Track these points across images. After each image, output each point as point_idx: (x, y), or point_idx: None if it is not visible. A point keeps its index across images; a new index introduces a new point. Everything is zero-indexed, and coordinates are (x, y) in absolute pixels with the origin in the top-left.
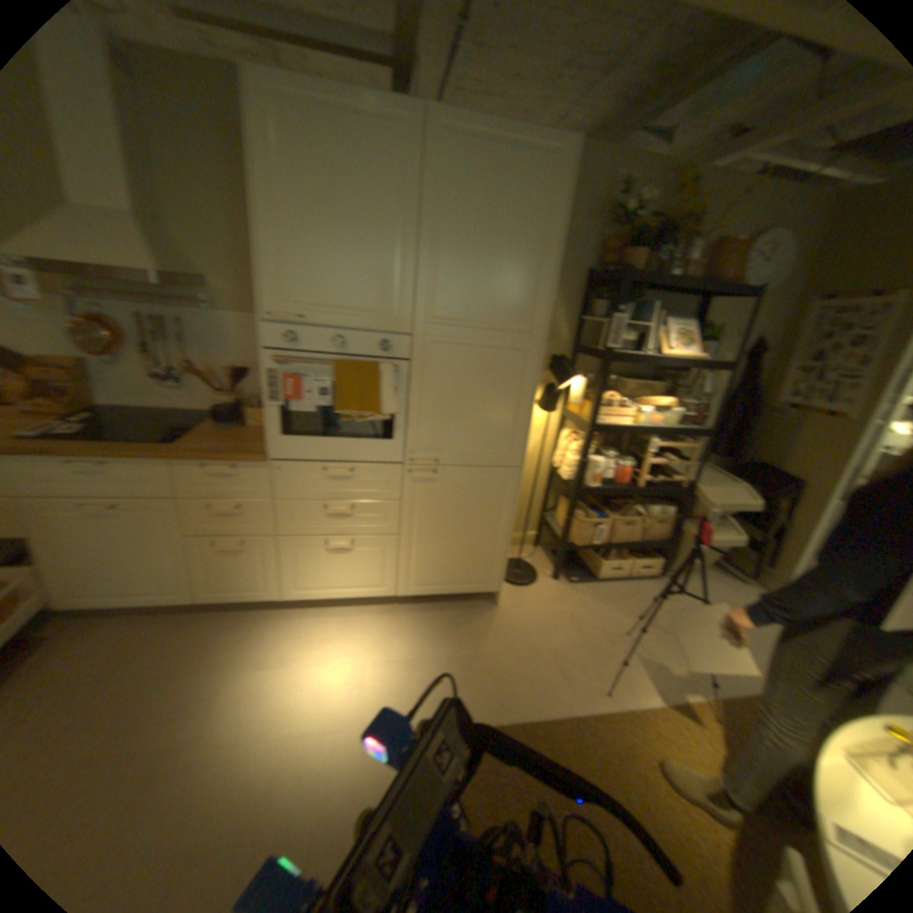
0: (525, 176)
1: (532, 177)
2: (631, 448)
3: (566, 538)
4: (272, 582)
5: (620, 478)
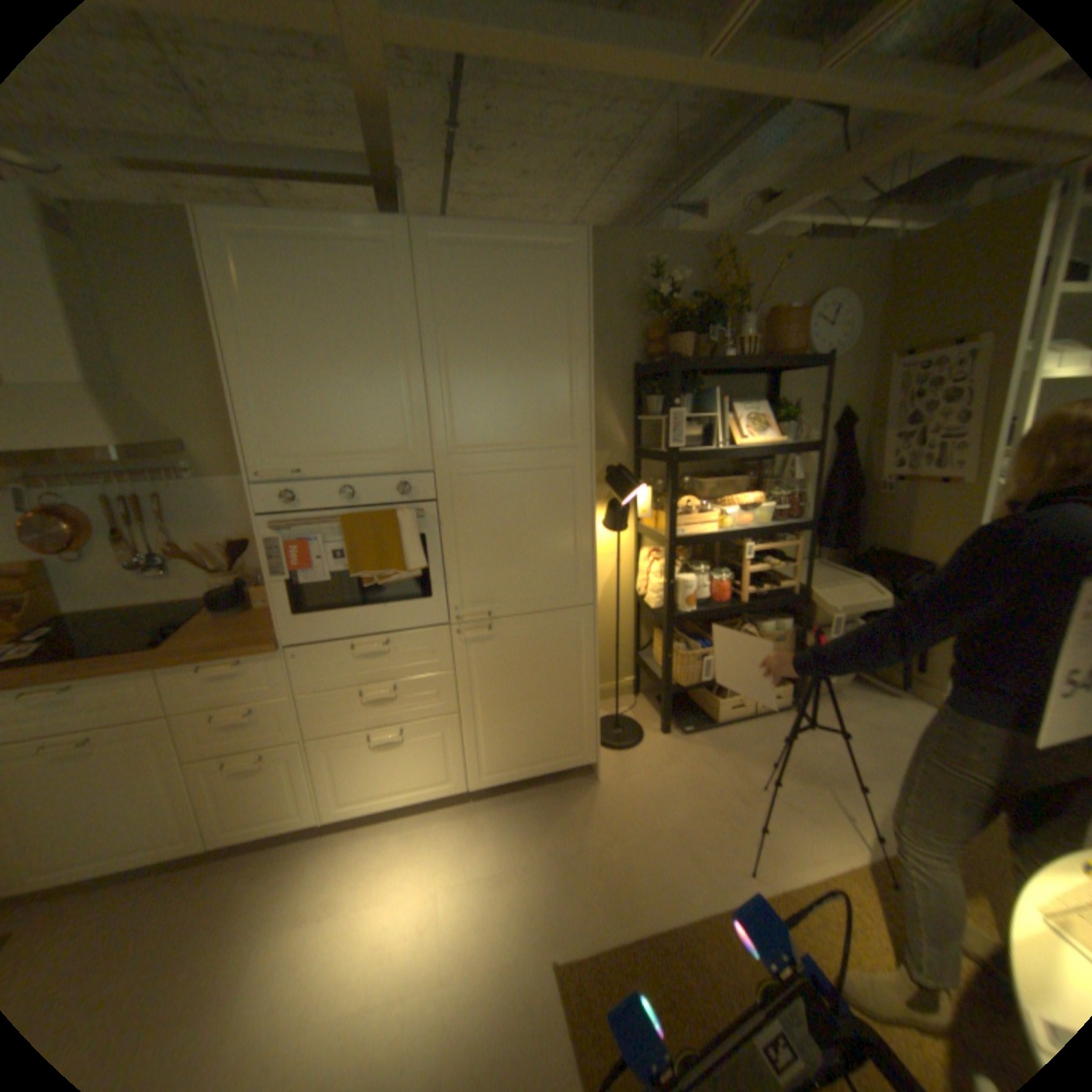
0: (536, 278)
1: (543, 278)
2: (725, 558)
3: (670, 679)
4: (309, 801)
5: (719, 596)
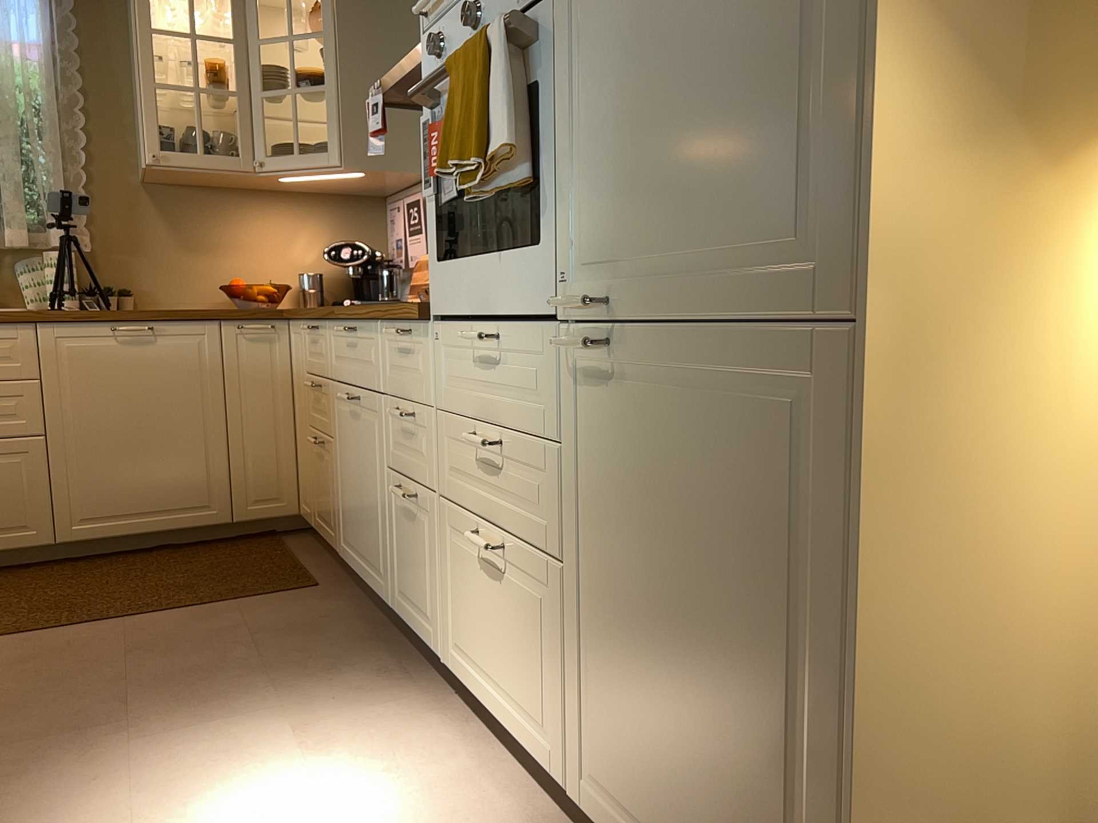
0: None
1: None
2: None
3: None
4: (441, 613)
5: None
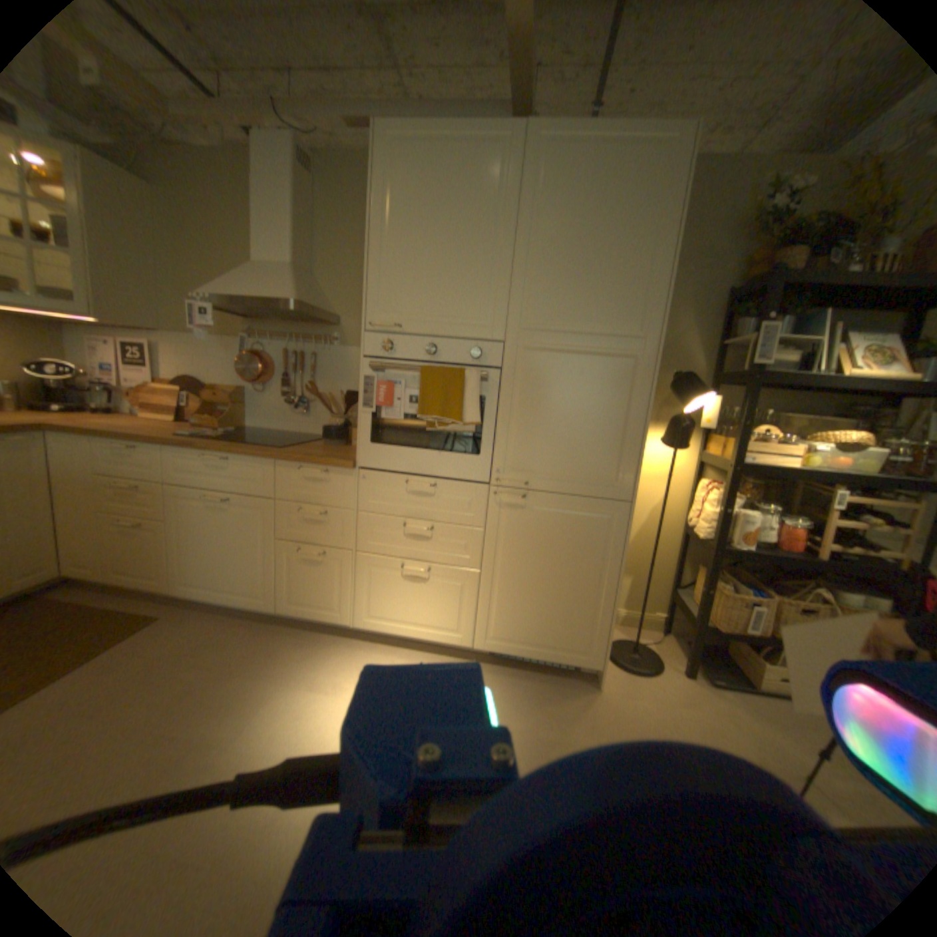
0: (635, 169)
1: (642, 169)
2: (809, 510)
3: (708, 620)
4: (349, 604)
5: (790, 545)
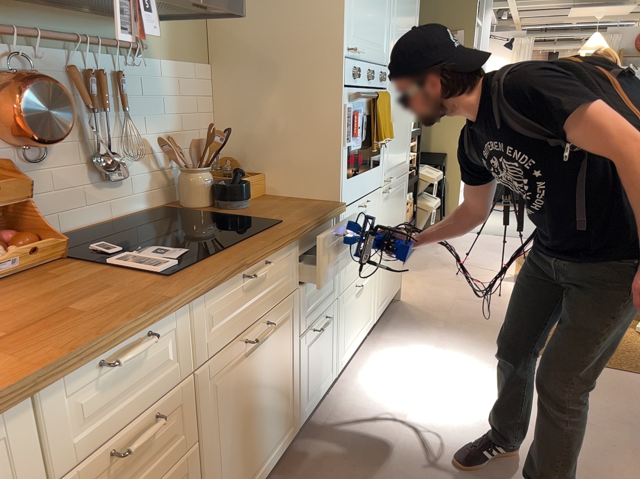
0: None
1: None
2: None
3: None
4: (335, 352)
5: None
